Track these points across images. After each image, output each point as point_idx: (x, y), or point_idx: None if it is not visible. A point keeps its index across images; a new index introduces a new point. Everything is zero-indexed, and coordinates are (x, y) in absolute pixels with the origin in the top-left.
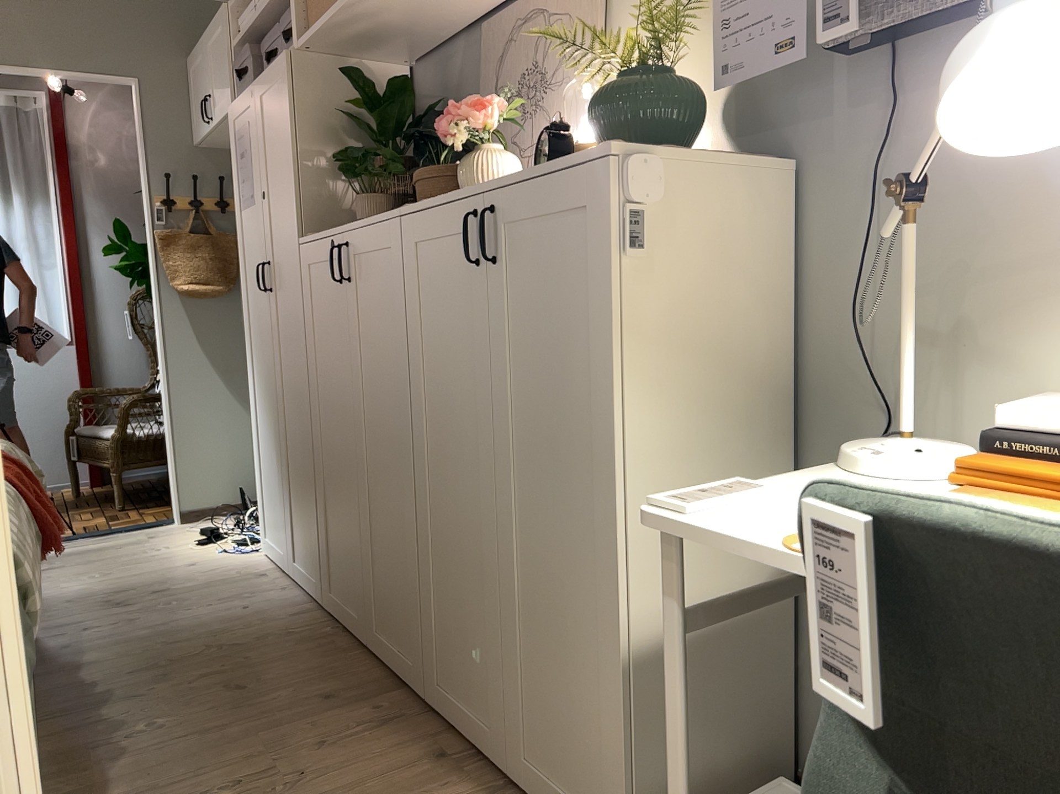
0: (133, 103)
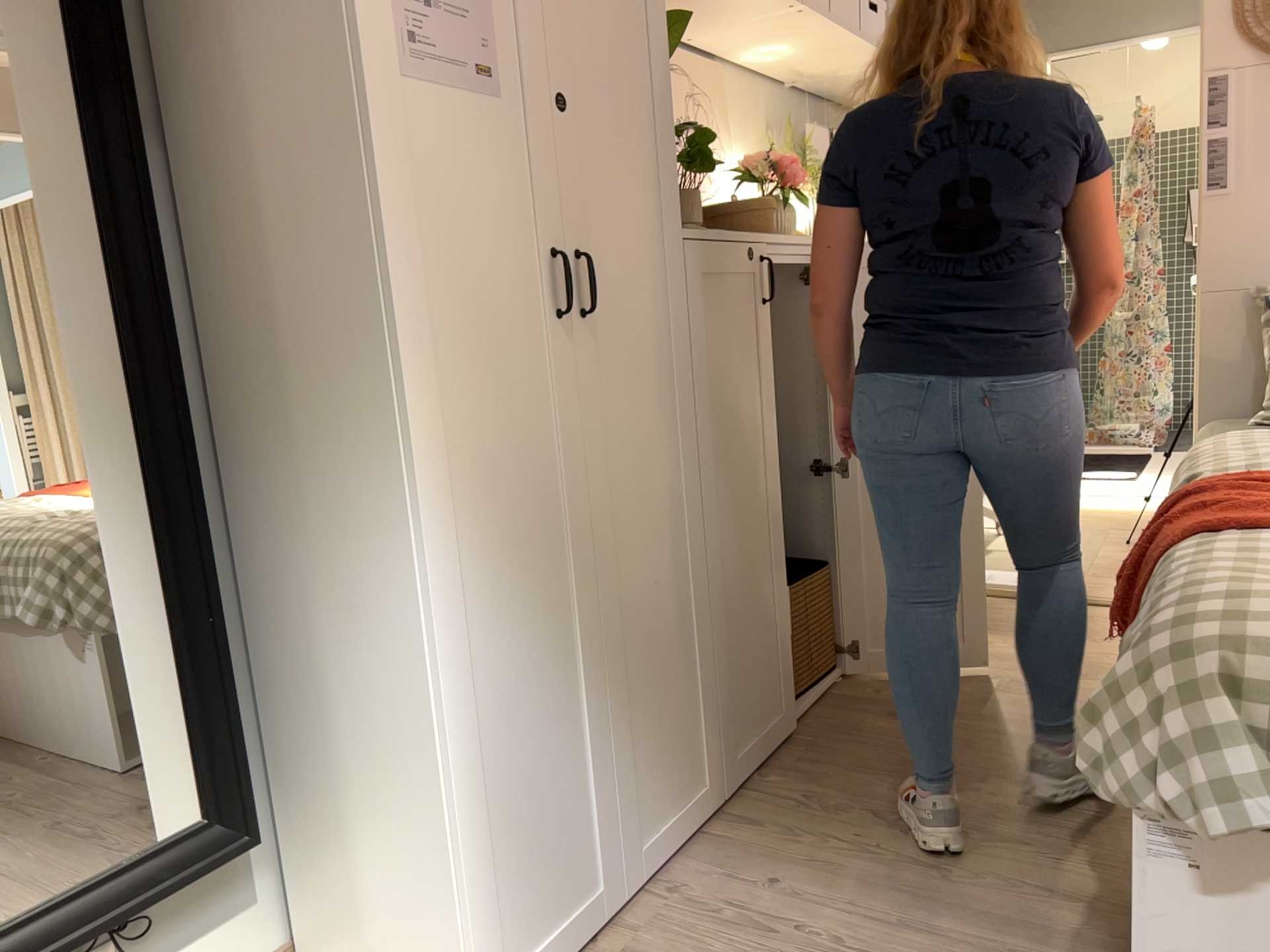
0: None
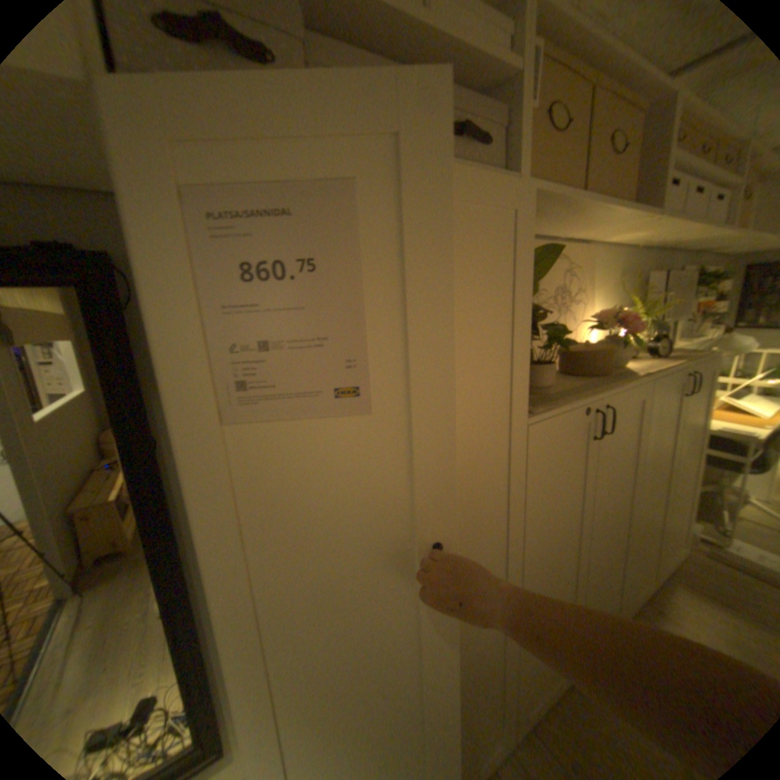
0: None
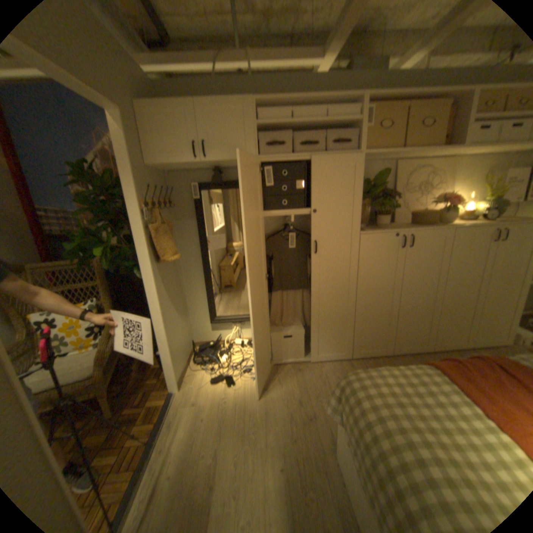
0: (110, 125)
